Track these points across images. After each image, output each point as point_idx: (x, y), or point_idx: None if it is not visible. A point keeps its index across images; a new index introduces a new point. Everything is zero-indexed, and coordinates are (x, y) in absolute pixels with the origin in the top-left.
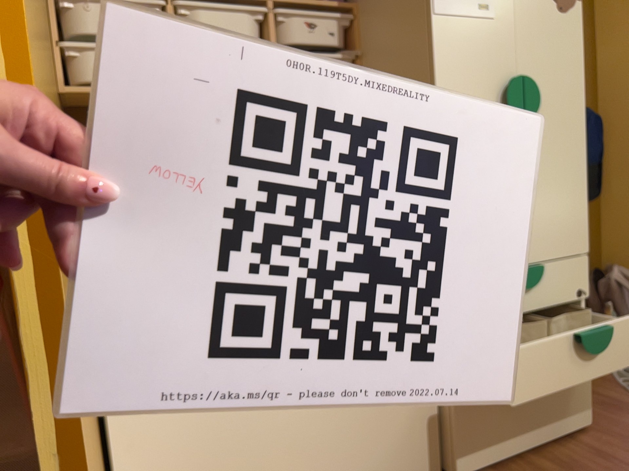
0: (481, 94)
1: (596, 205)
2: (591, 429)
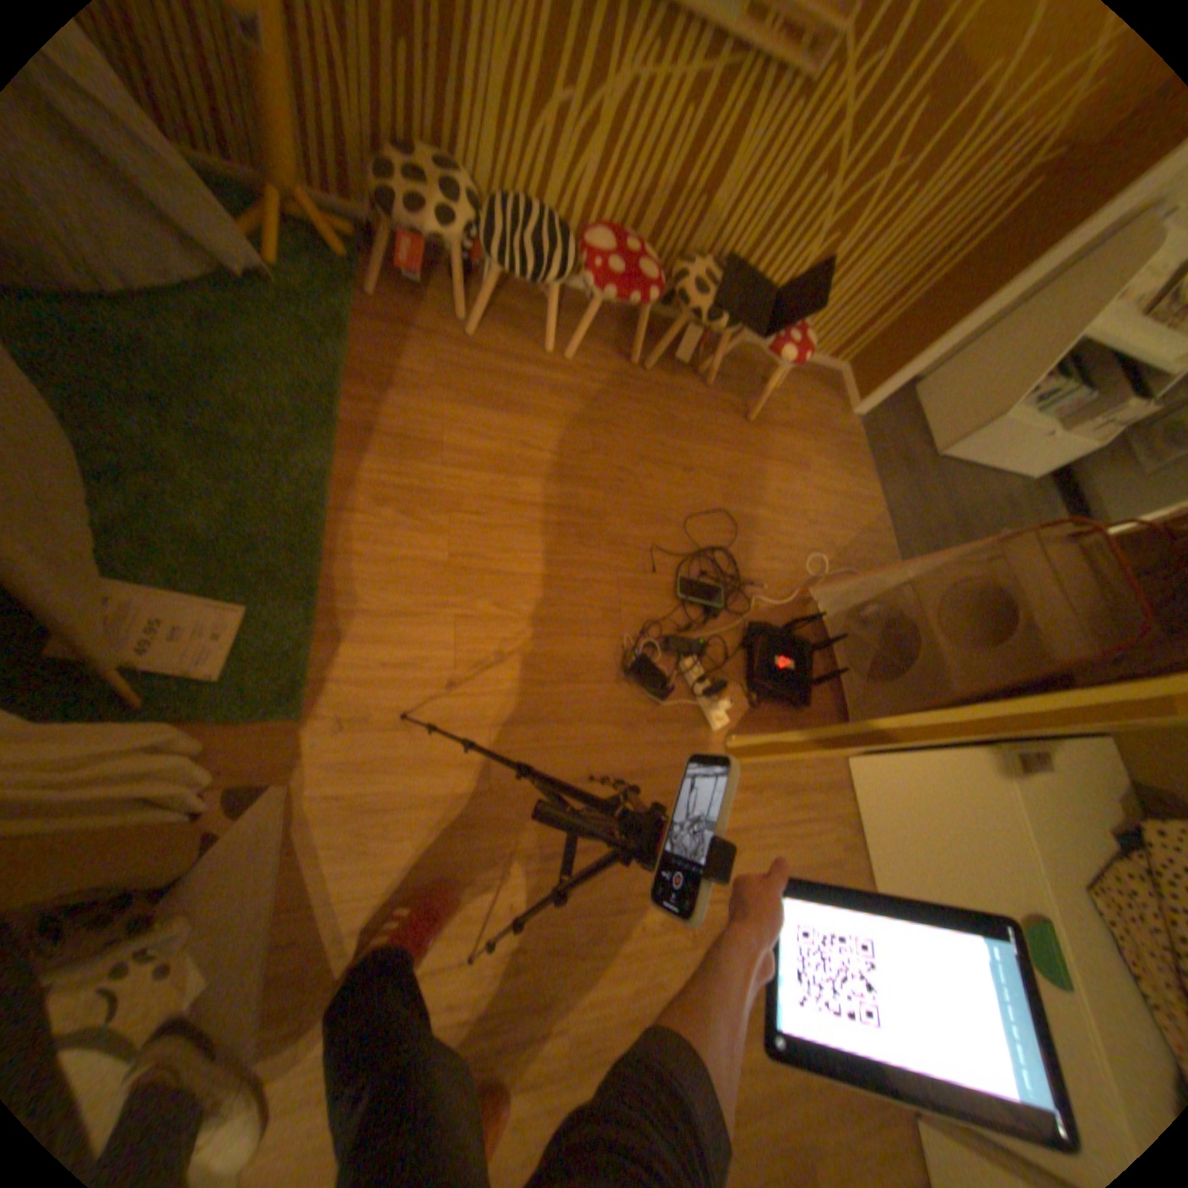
0: None
1: None
2: None
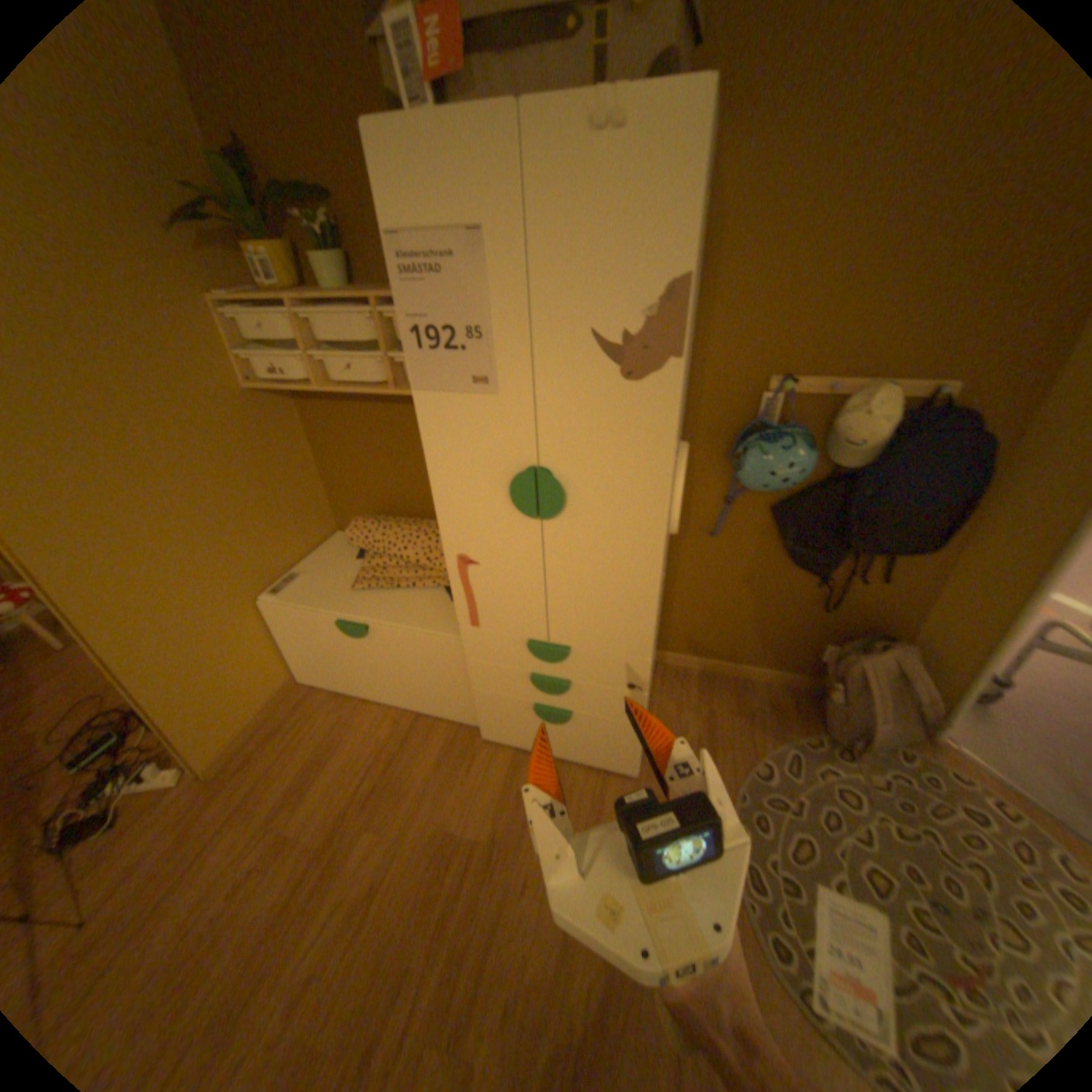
0: (483, 482)
1: (941, 562)
2: (632, 780)
